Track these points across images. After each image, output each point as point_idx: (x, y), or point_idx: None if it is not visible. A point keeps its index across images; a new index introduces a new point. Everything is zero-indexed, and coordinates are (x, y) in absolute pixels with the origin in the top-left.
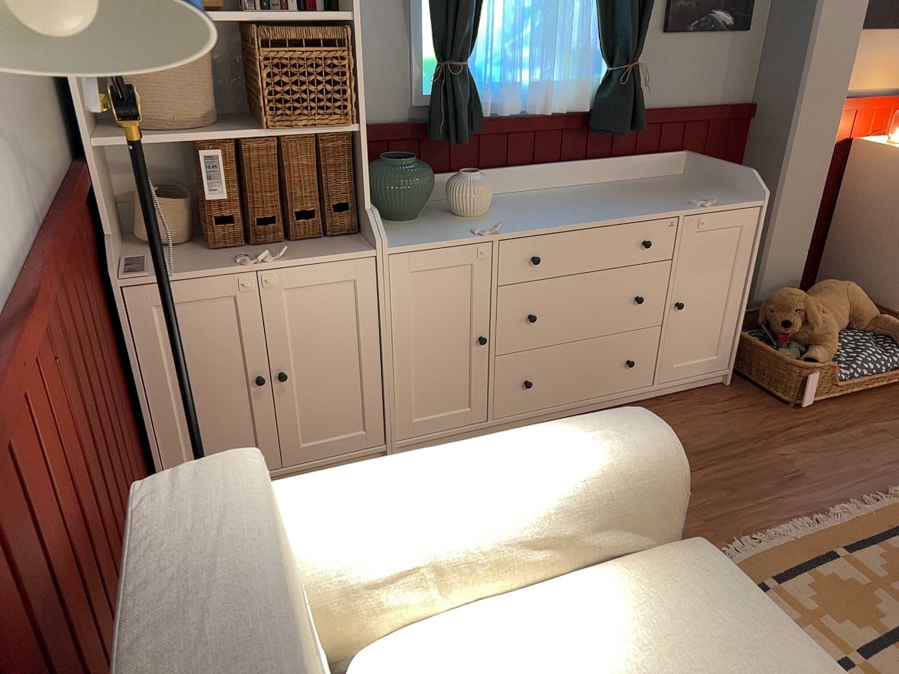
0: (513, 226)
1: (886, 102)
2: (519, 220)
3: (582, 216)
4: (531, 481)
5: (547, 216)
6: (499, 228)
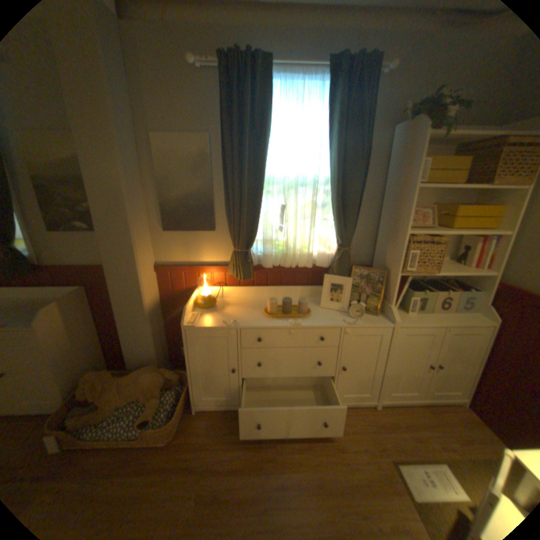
0: None
1: (214, 269)
2: None
3: None
4: None
5: None
6: None
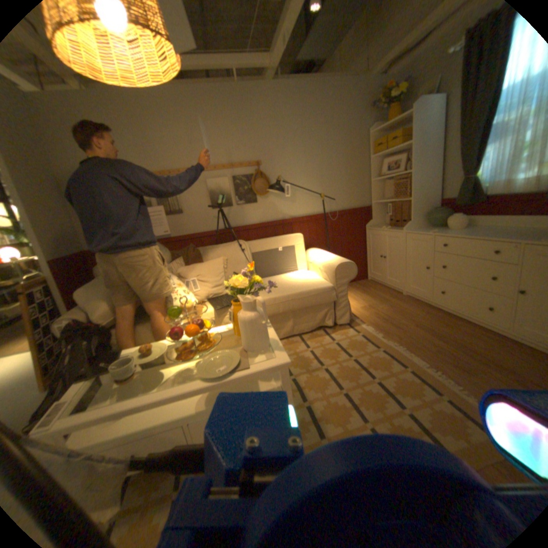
0: (447, 232)
1: None
2: (457, 232)
3: (477, 234)
4: (324, 258)
5: (469, 232)
6: (442, 232)
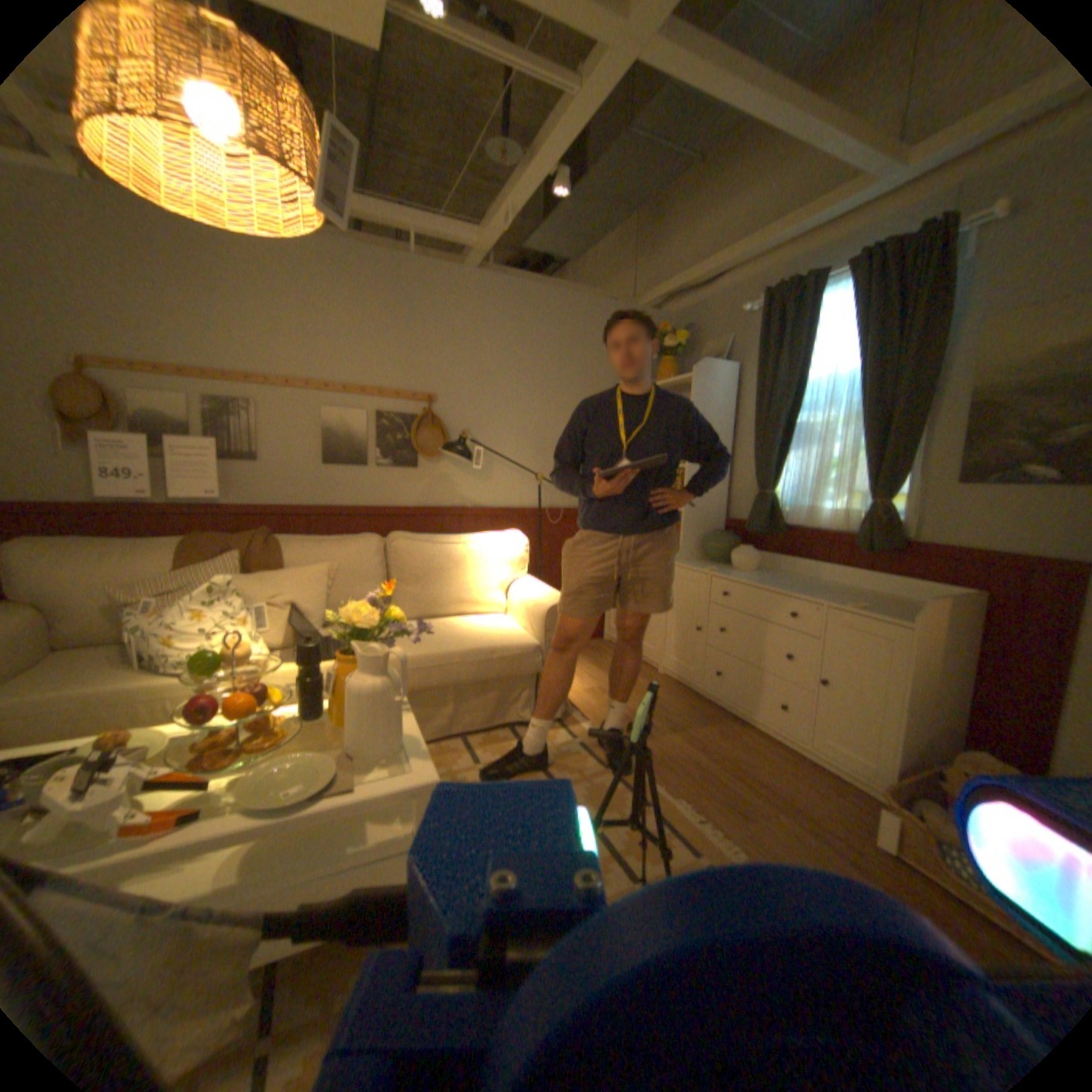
0: (730, 574)
1: None
2: (744, 575)
3: (770, 584)
4: (529, 591)
5: (759, 579)
6: (722, 572)
